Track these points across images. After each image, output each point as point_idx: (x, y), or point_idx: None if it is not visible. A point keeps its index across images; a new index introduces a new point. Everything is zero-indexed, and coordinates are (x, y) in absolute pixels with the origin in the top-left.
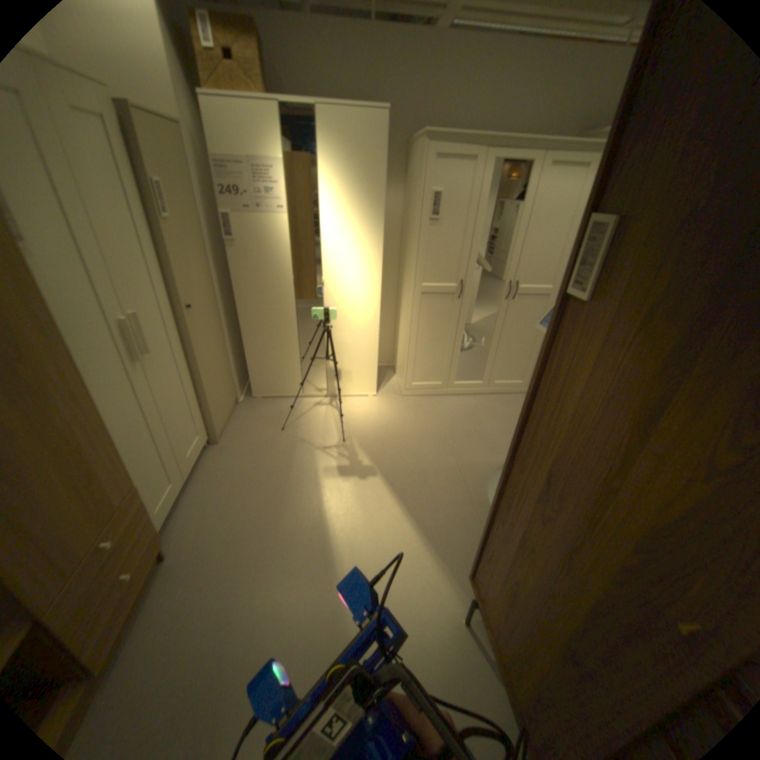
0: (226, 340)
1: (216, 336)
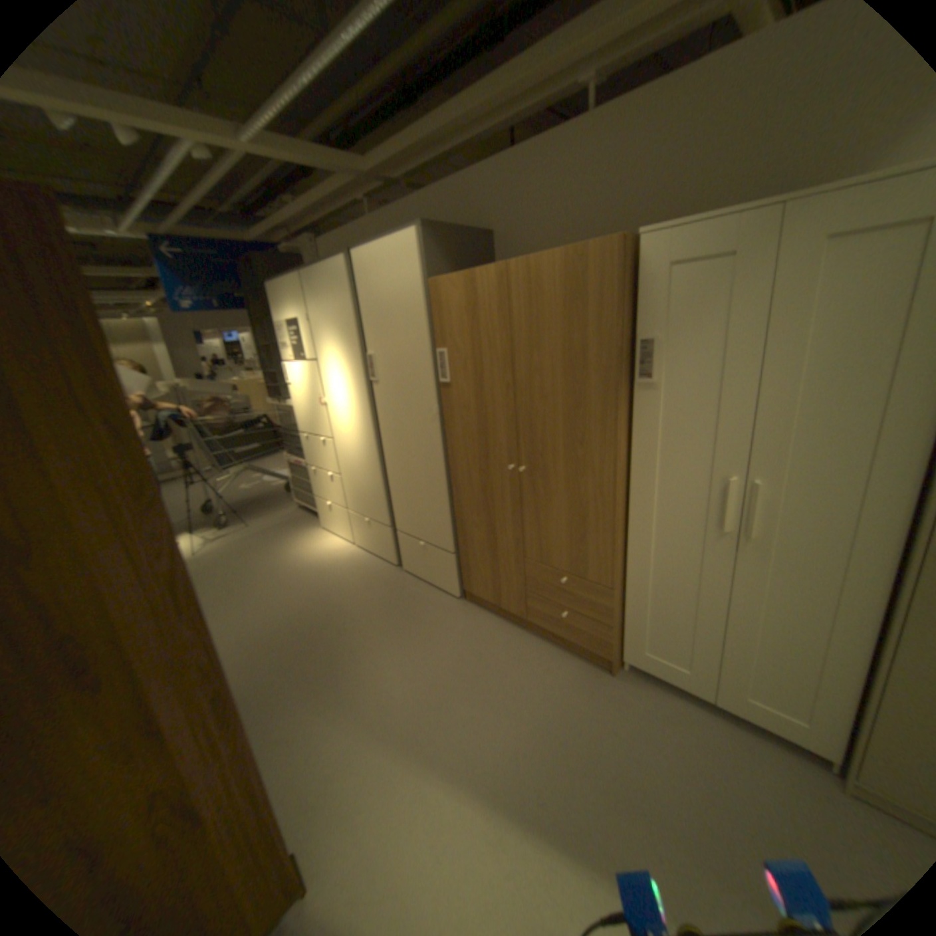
0: None
1: None
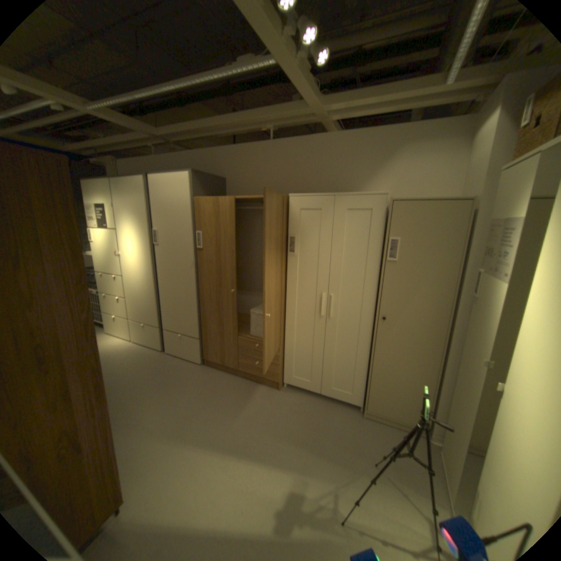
0: (442, 379)
1: (420, 362)
